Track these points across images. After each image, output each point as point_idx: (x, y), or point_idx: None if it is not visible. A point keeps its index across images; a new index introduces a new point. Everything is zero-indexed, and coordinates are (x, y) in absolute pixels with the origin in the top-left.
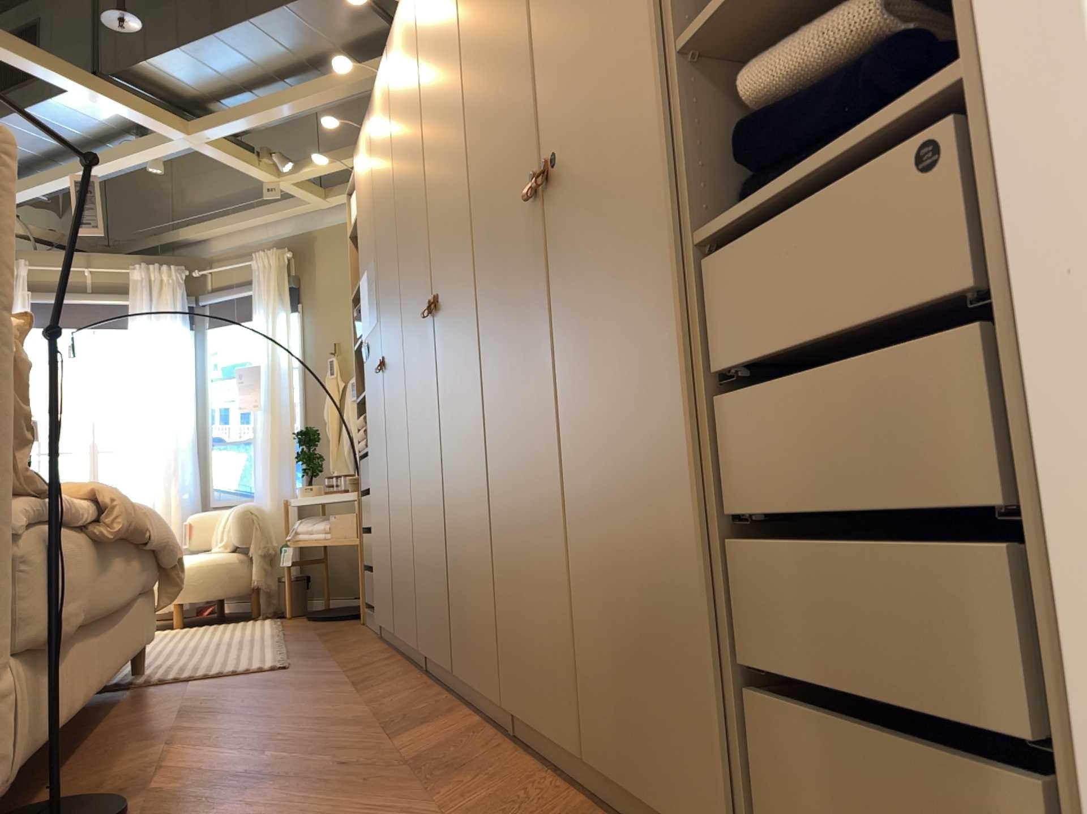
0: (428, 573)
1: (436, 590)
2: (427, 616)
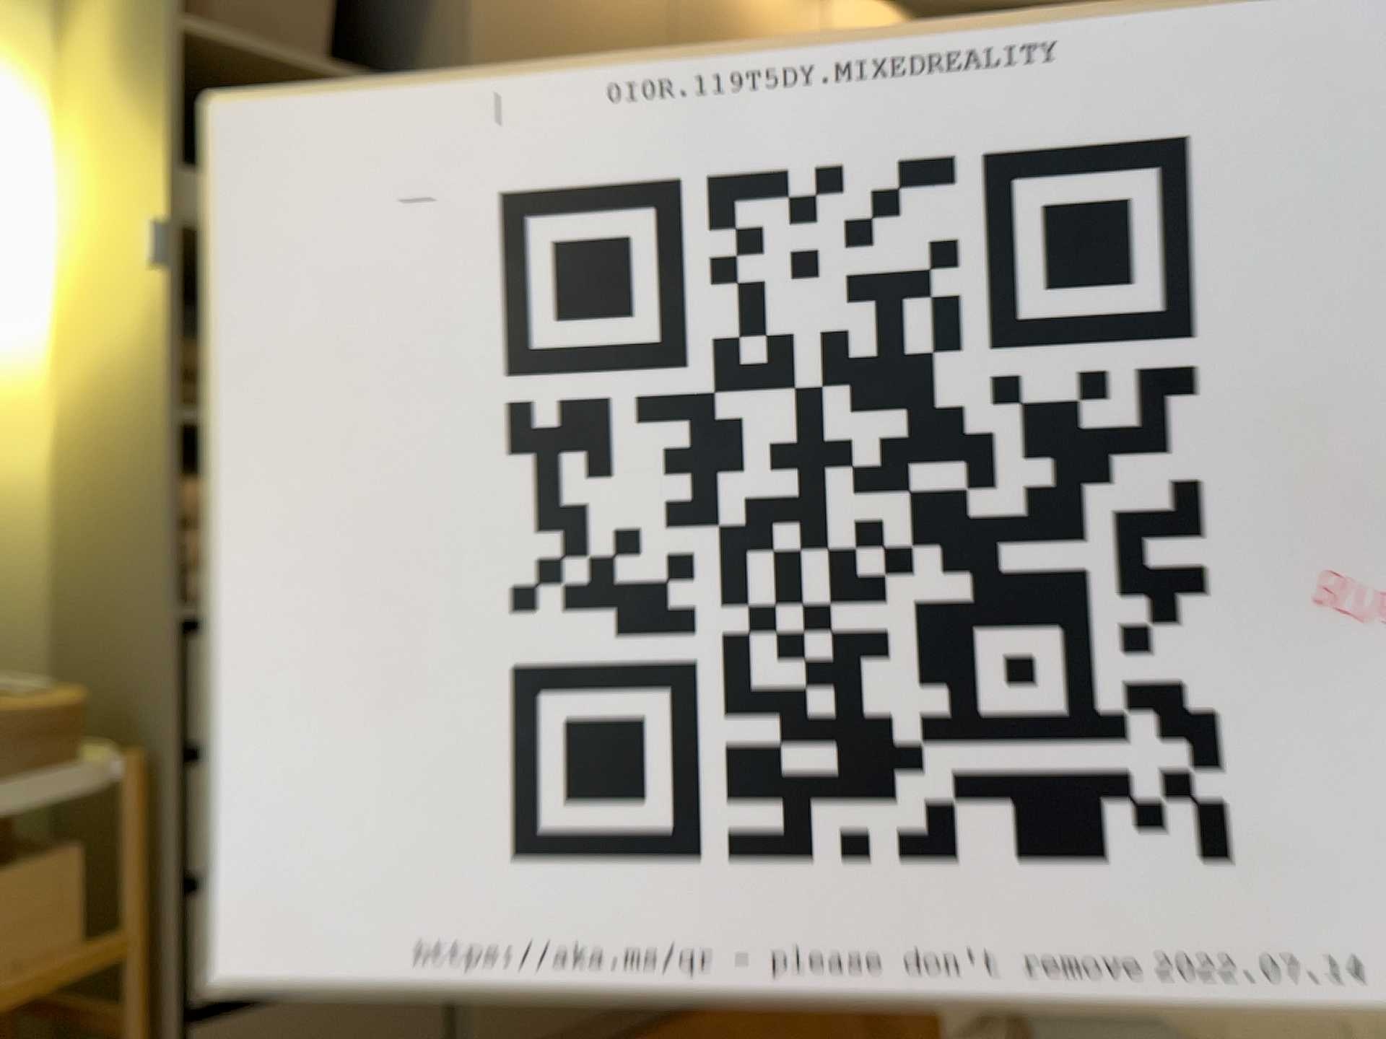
0: None
1: None
2: None
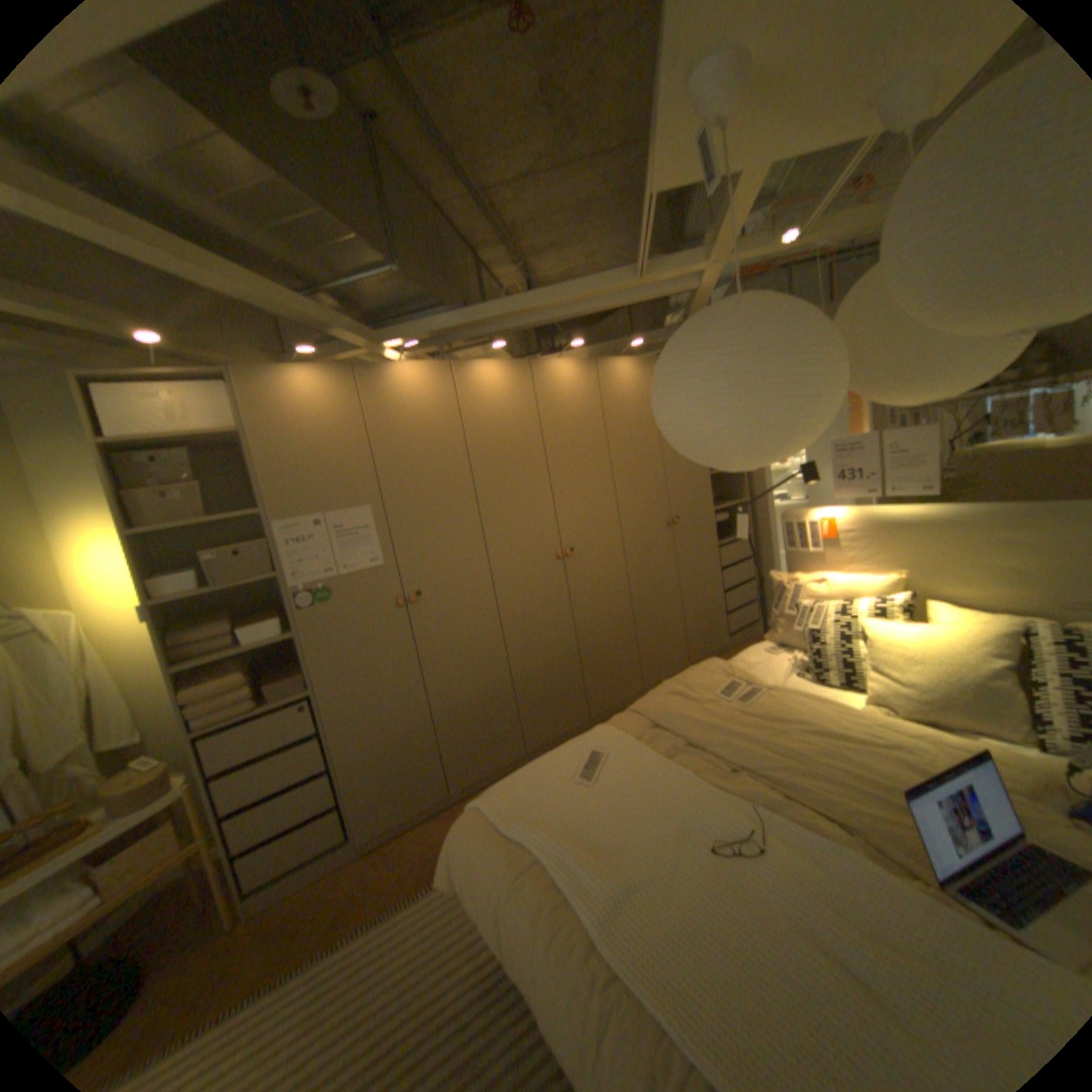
0: (542, 705)
1: (557, 706)
2: (540, 731)
